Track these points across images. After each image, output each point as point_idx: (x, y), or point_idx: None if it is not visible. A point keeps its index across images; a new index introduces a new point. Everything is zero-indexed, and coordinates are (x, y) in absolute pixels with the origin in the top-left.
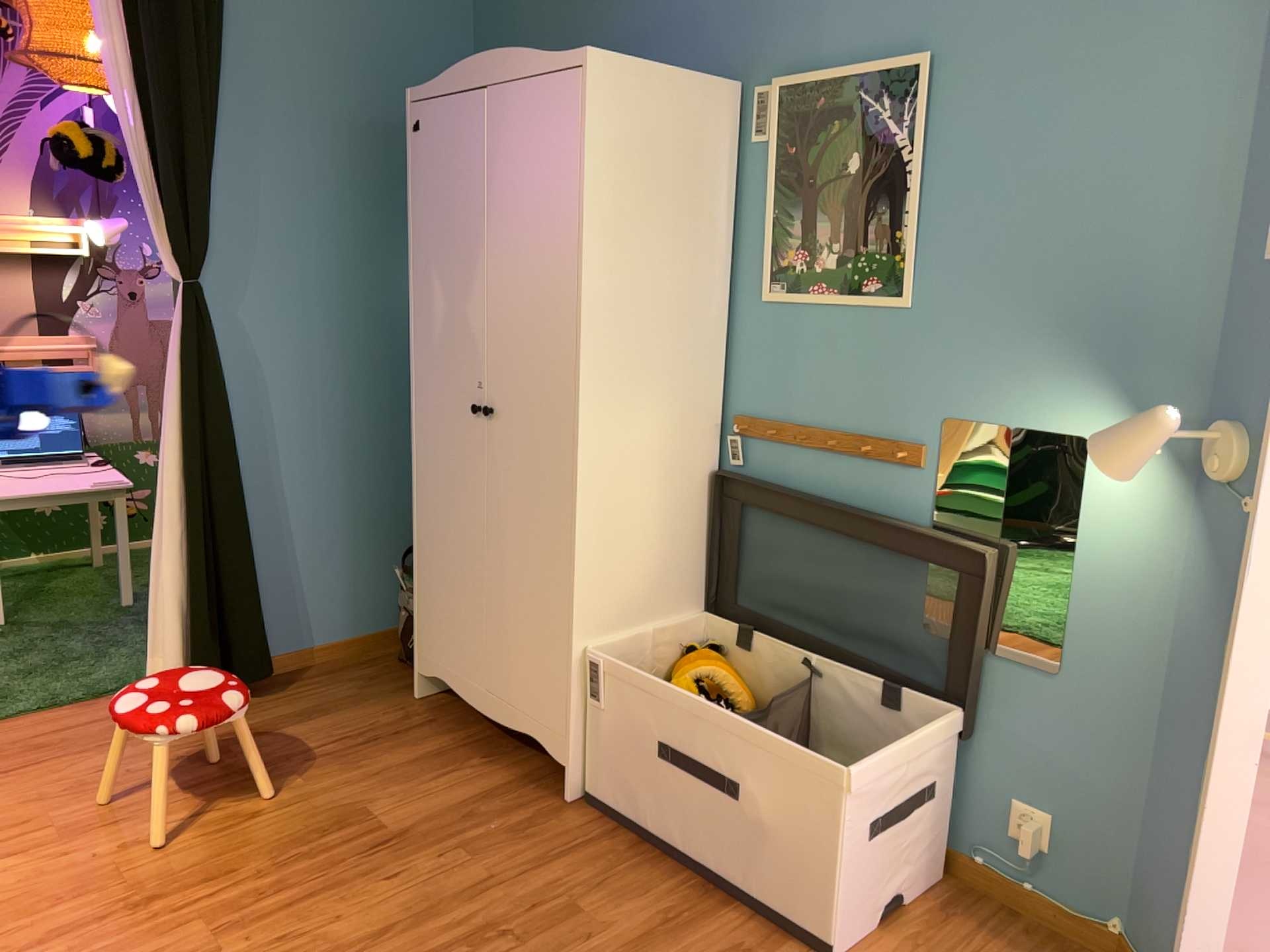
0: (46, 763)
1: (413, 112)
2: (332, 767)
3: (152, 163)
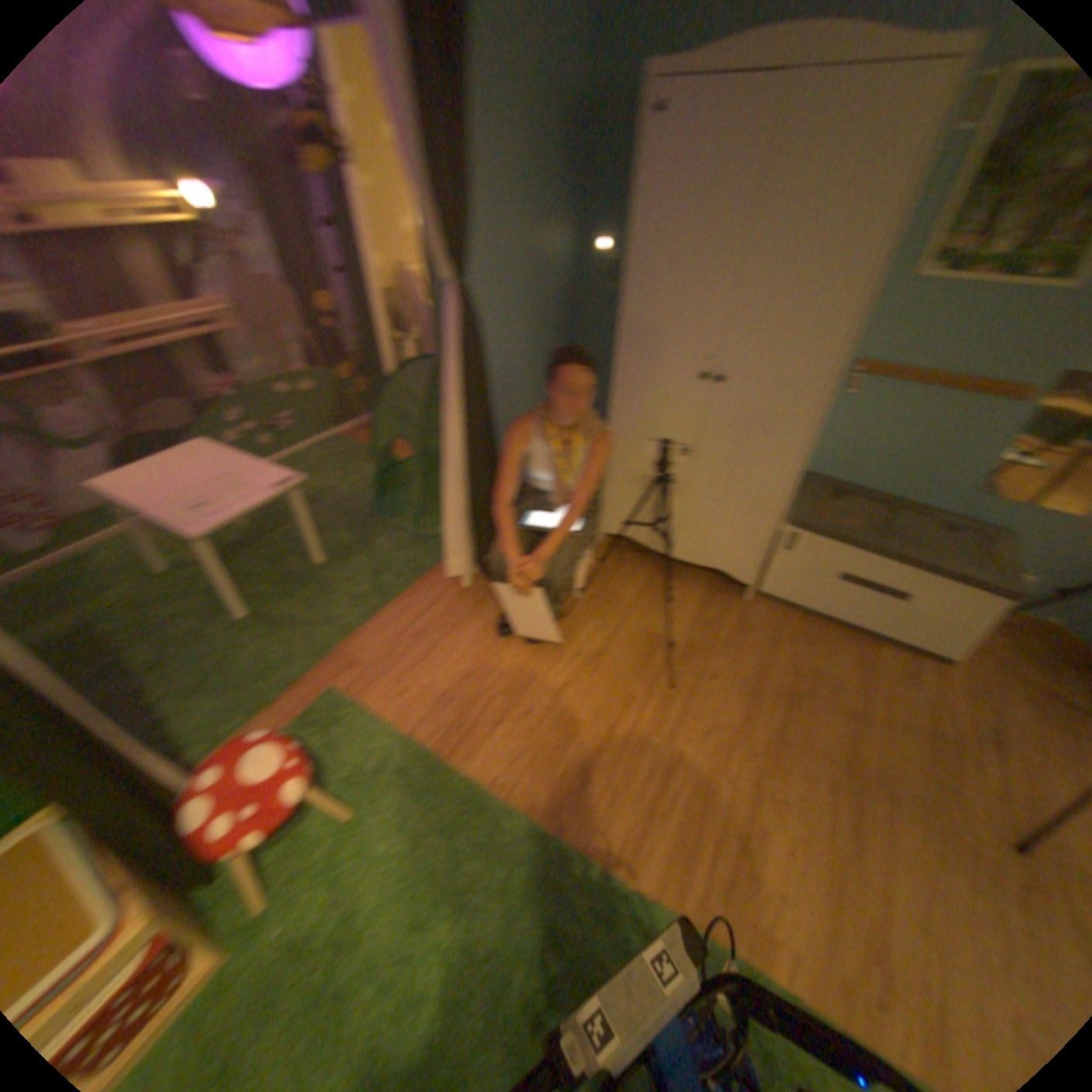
0: (442, 647)
1: (657, 95)
2: (606, 607)
3: (421, 160)
